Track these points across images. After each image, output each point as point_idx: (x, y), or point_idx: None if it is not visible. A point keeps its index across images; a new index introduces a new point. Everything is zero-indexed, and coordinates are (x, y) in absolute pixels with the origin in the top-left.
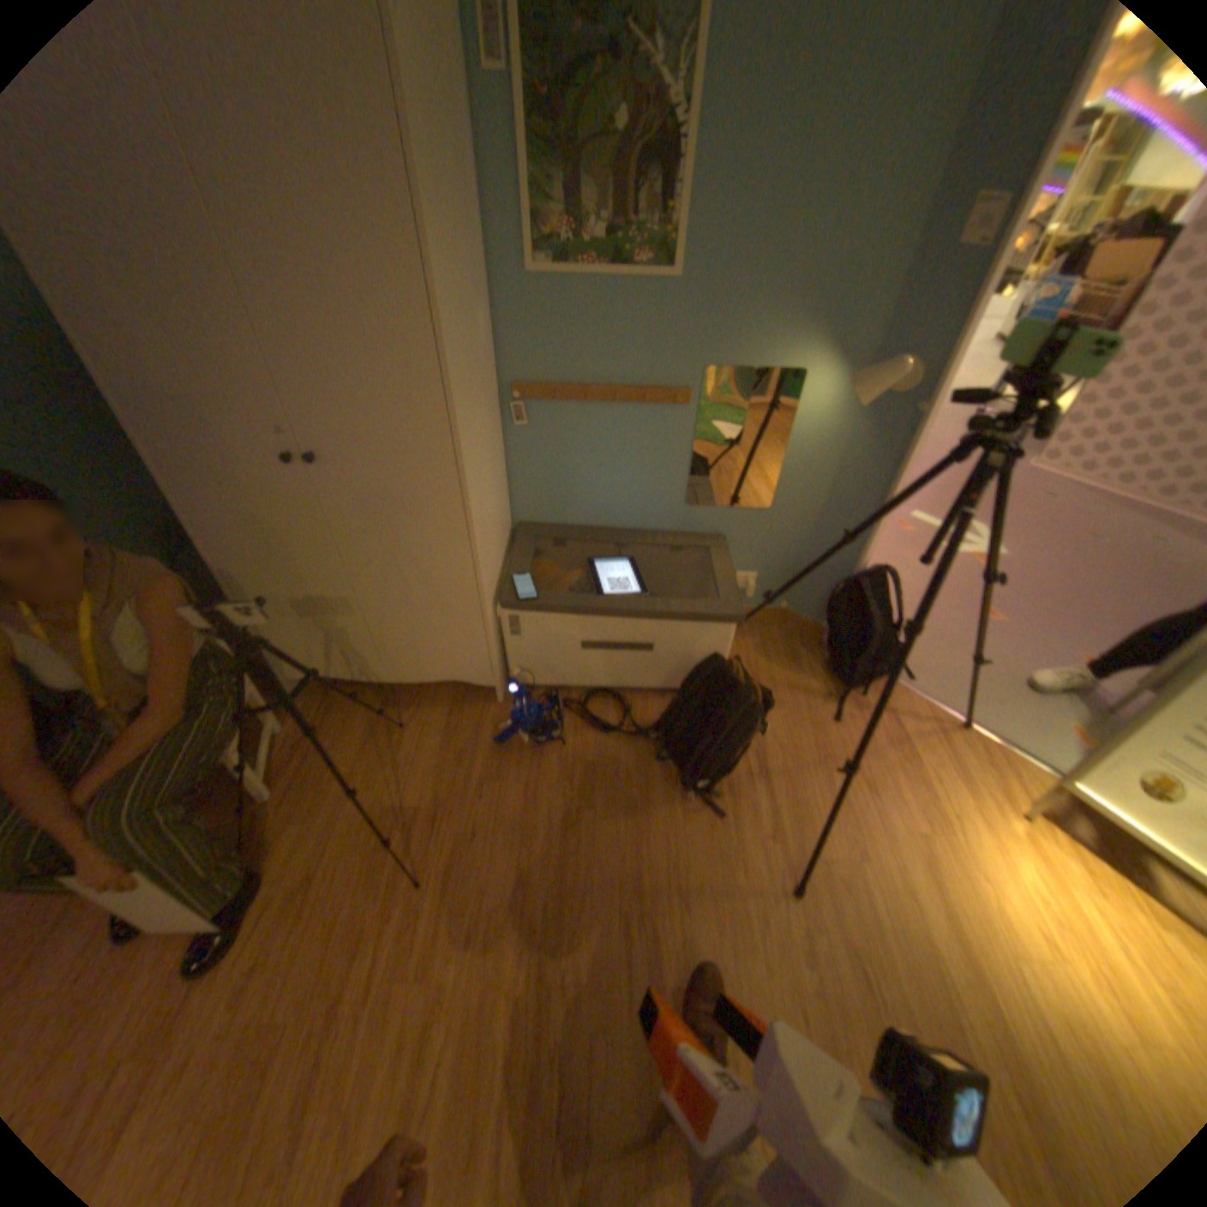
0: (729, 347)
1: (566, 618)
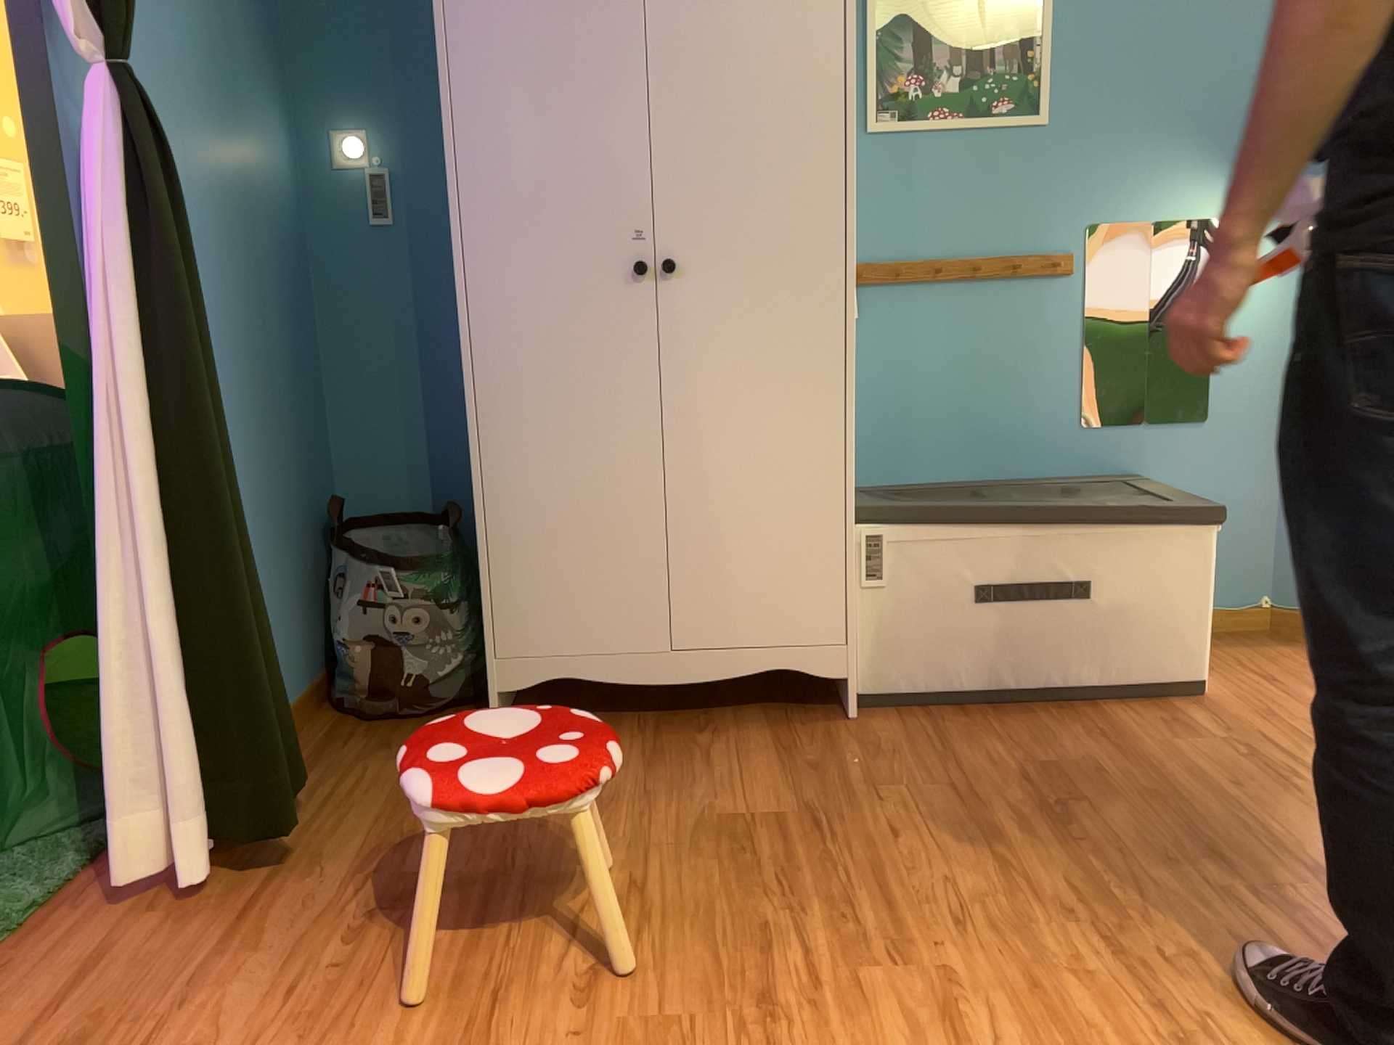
0: (1115, 198)
1: (957, 533)
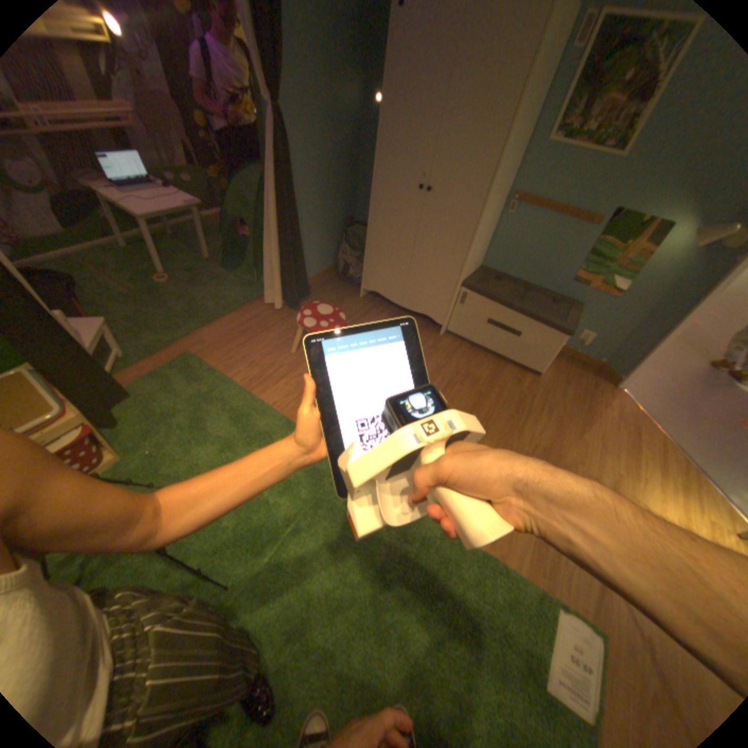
0: (636, 199)
1: (490, 303)
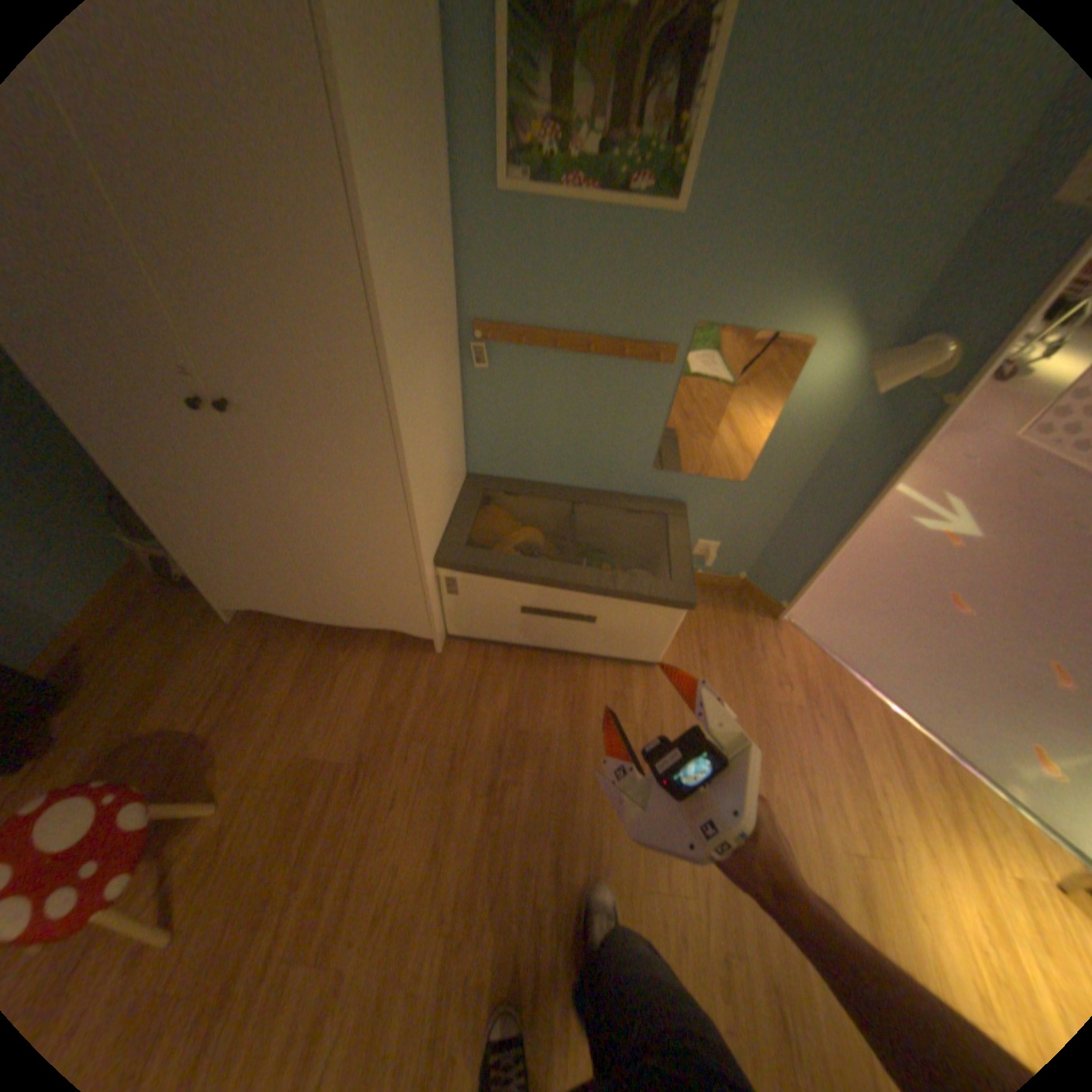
0: (731, 301)
1: (511, 586)
